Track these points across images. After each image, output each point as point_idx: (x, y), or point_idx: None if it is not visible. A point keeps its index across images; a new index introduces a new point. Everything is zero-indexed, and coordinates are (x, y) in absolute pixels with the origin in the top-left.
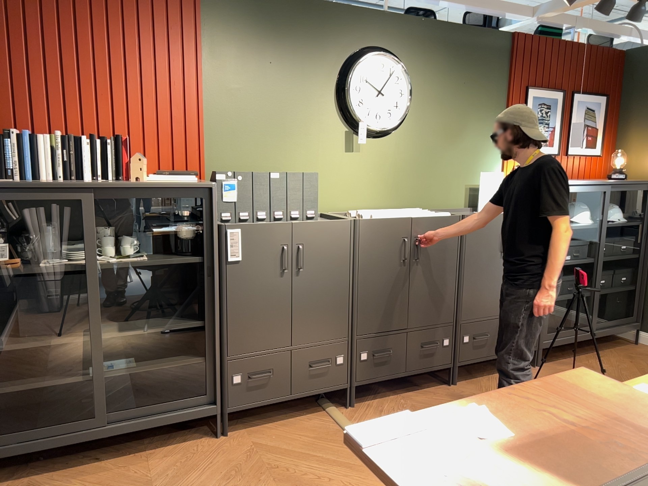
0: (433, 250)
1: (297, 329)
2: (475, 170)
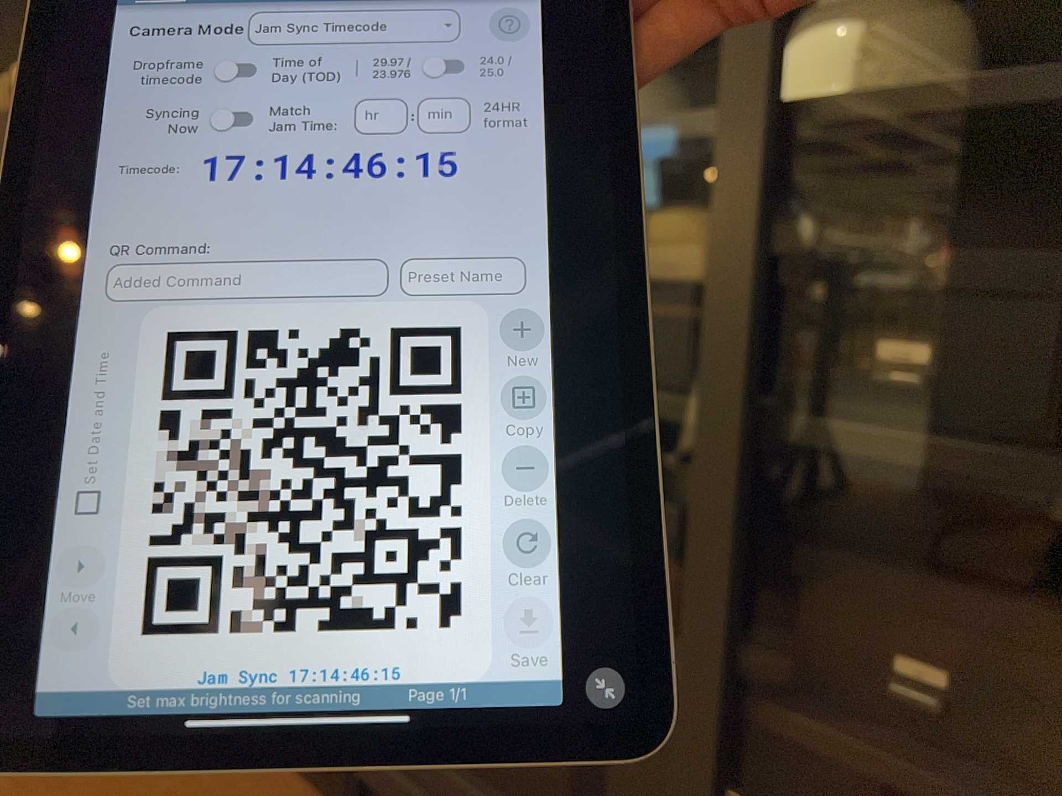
0: None
1: None
2: None
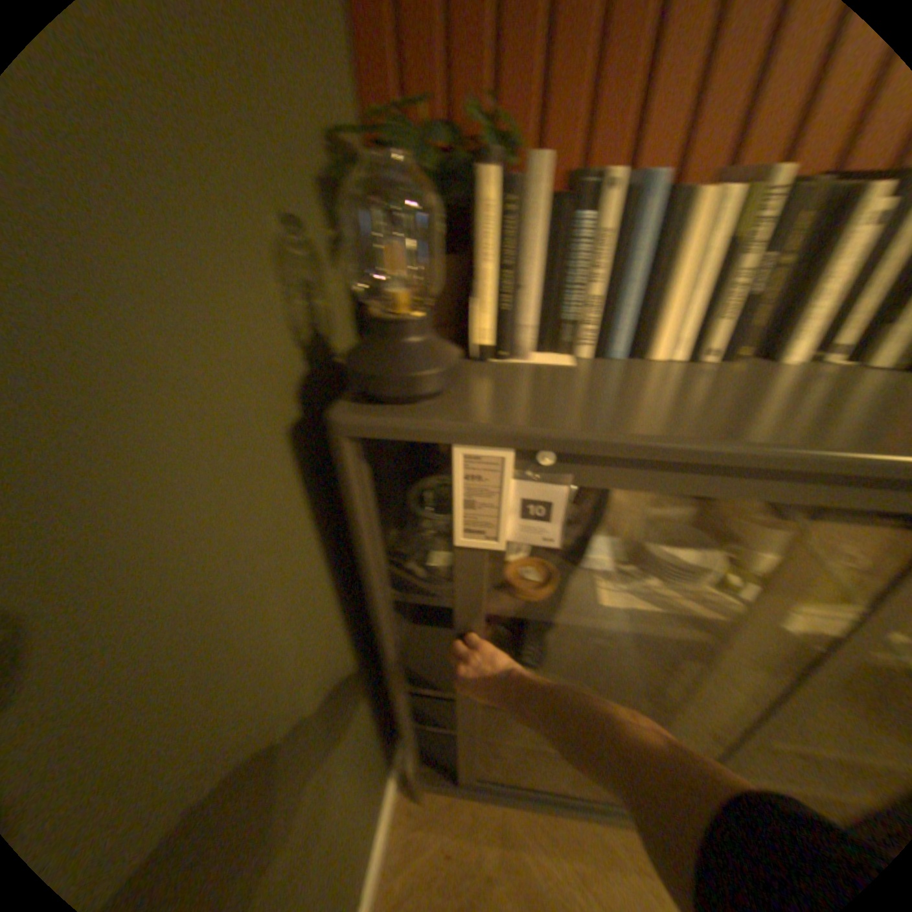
0: None
1: None
2: None
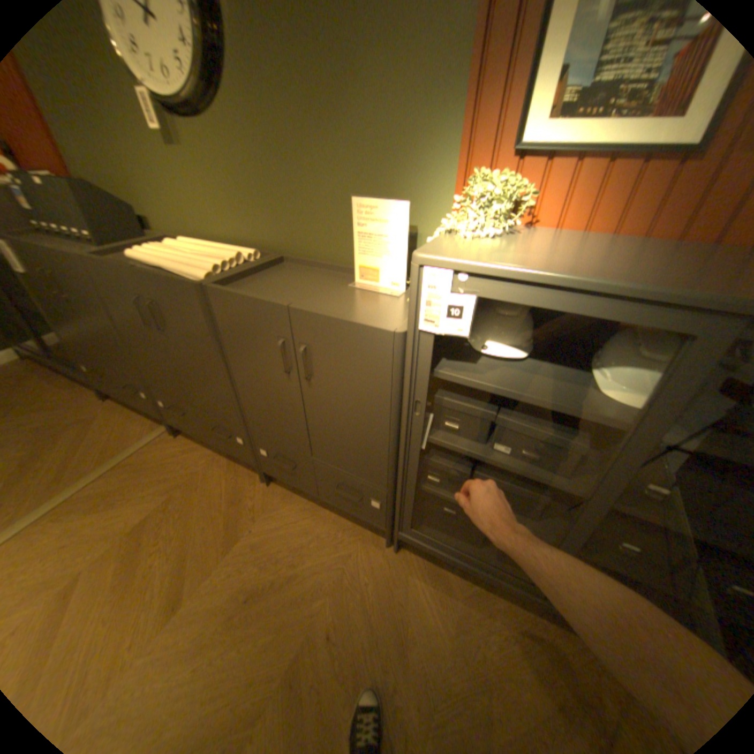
0: (178, 325)
1: (99, 351)
2: (381, 190)
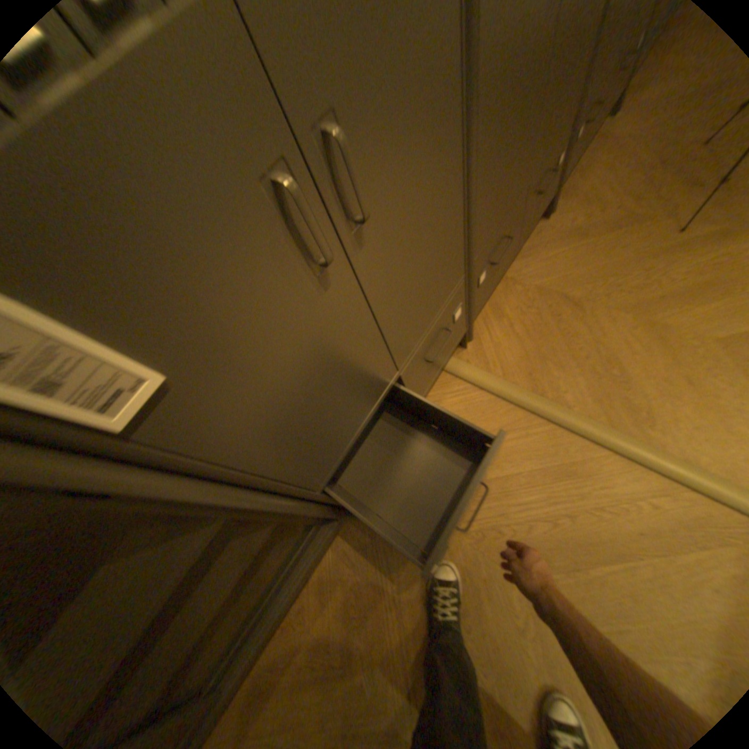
0: None
1: (398, 340)
2: None
